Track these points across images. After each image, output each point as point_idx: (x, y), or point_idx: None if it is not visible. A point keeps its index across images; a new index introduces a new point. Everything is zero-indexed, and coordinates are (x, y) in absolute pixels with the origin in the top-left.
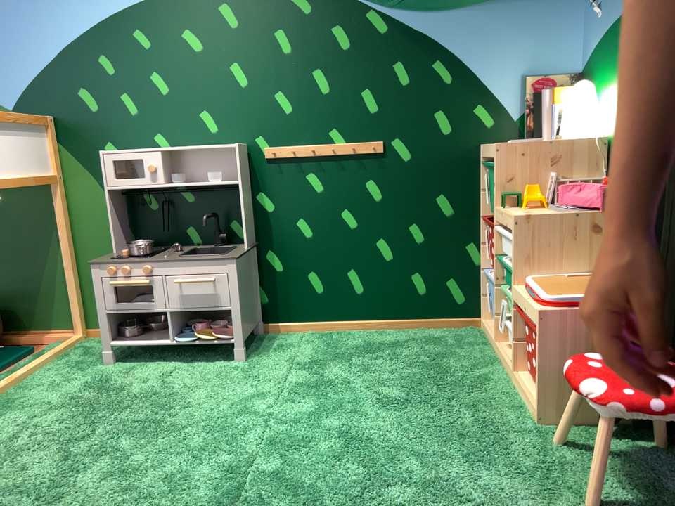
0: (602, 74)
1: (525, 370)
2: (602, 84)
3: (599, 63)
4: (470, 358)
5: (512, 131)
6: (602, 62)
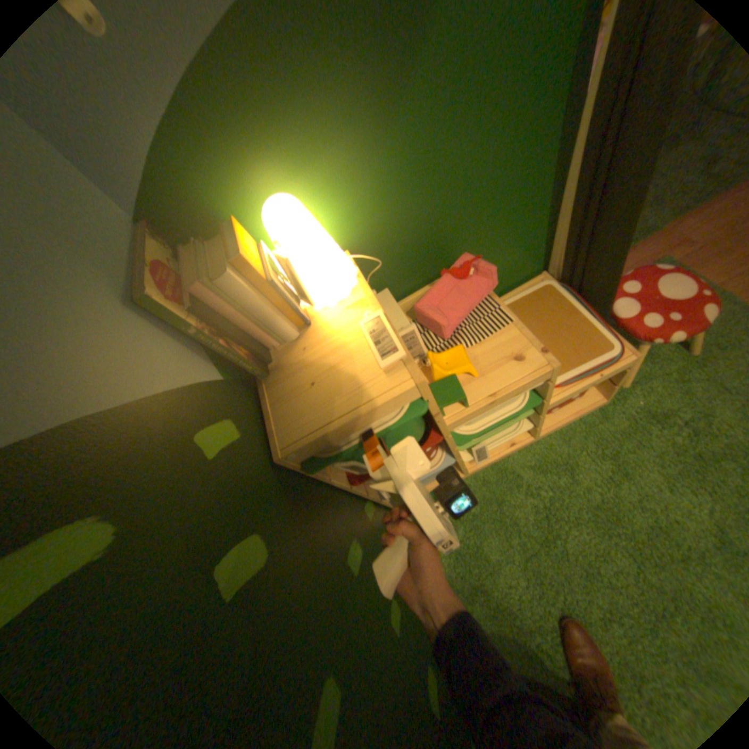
0: (246, 172)
1: (562, 415)
2: (259, 190)
3: (213, 156)
4: (496, 495)
5: (241, 387)
6: (228, 146)
